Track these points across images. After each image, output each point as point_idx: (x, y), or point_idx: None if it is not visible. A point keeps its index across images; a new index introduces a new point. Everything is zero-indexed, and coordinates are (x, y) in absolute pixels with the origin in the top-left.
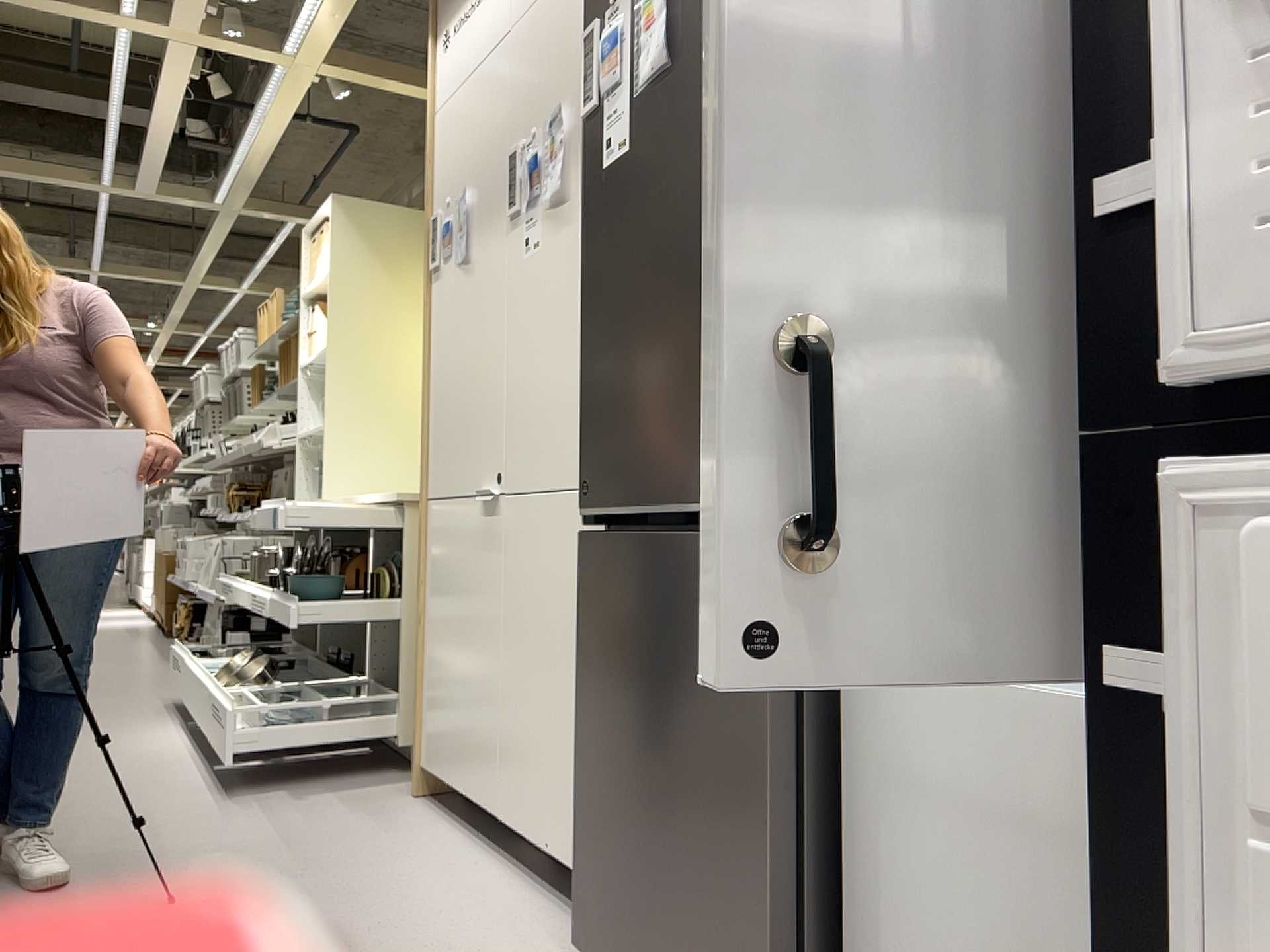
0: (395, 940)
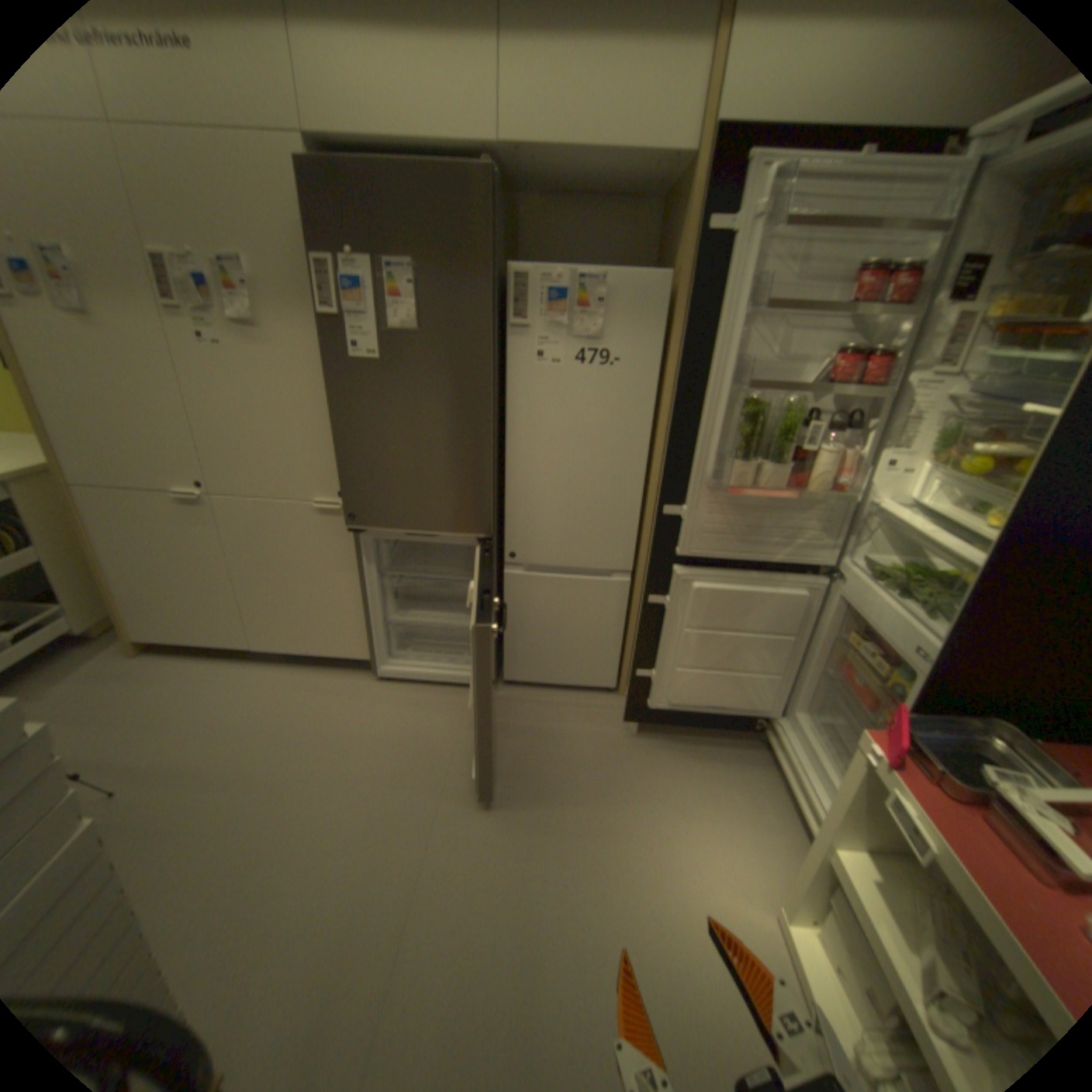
0: (278, 724)
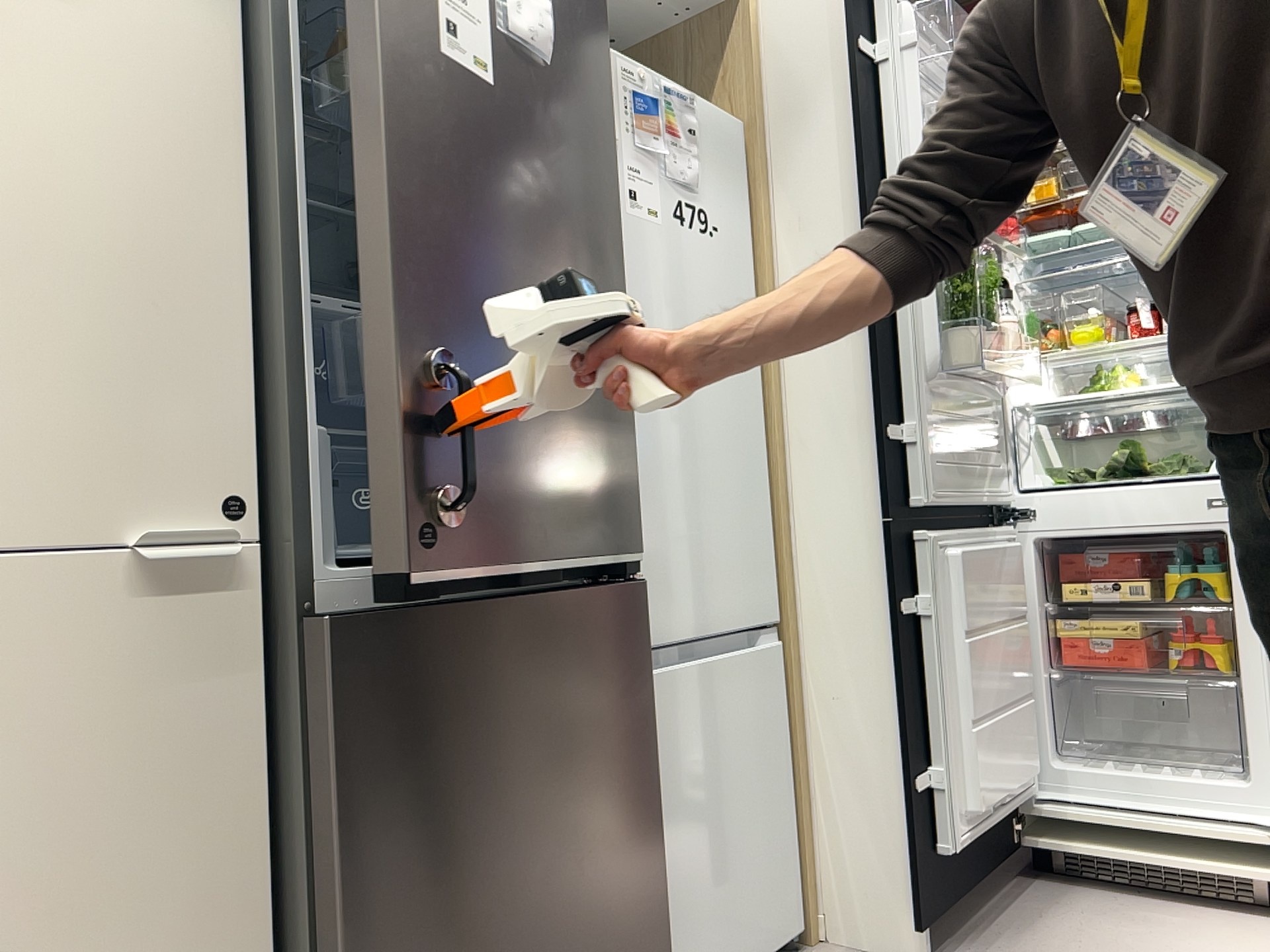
0: None
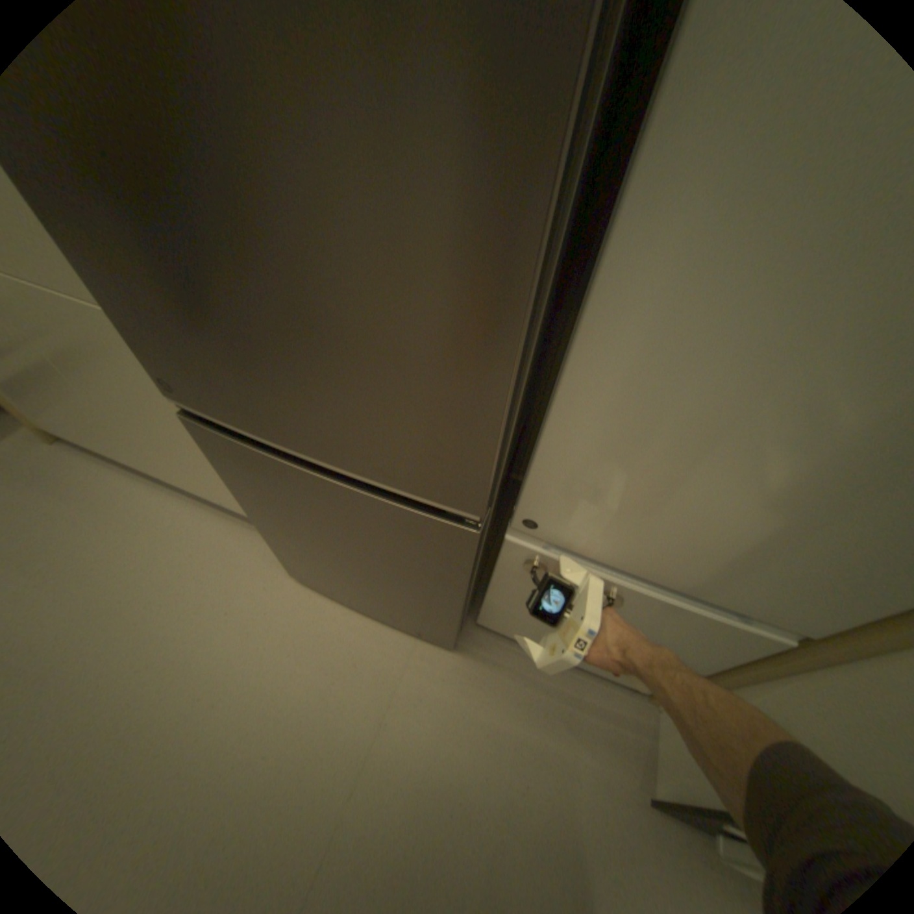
0: (166, 610)
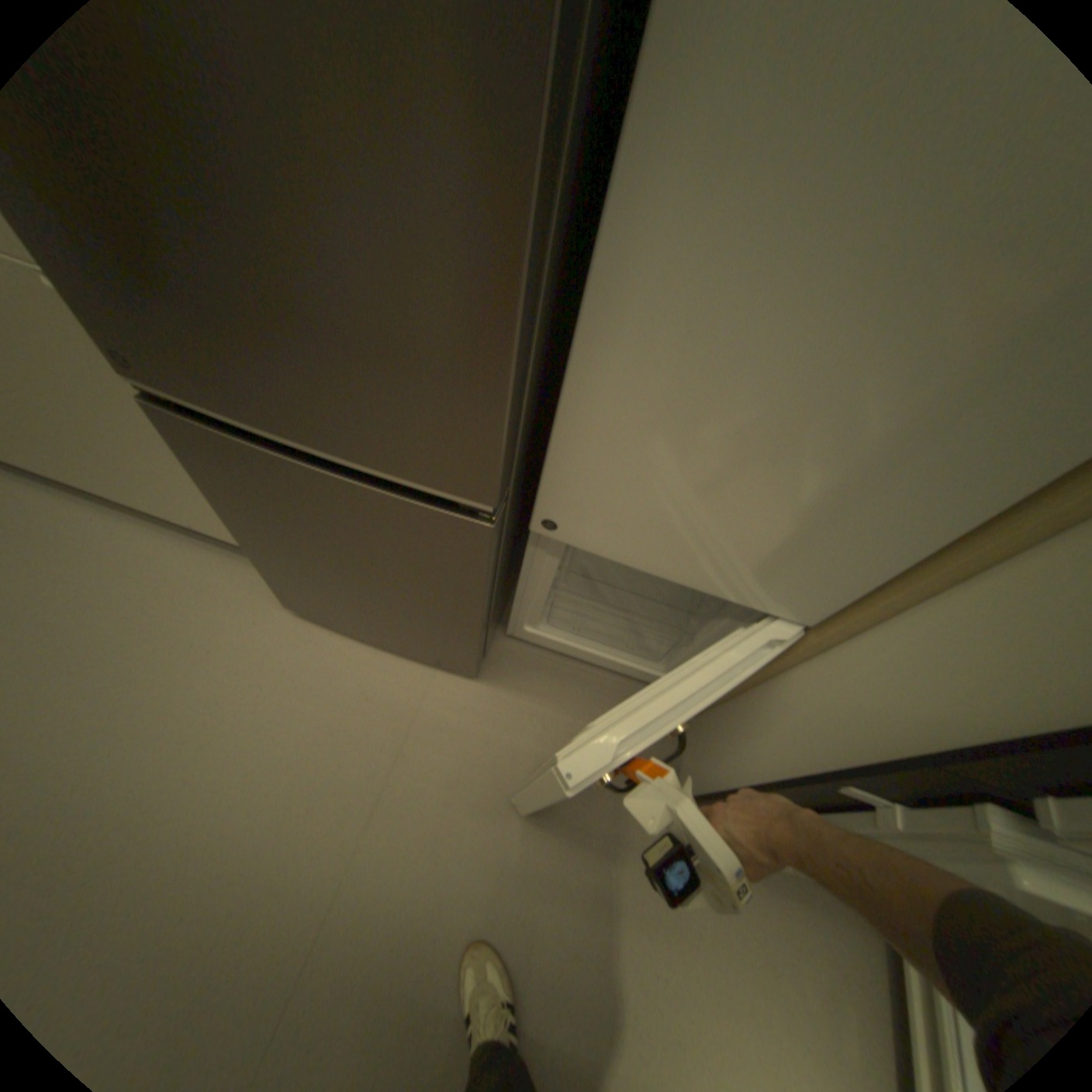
0: (132, 651)
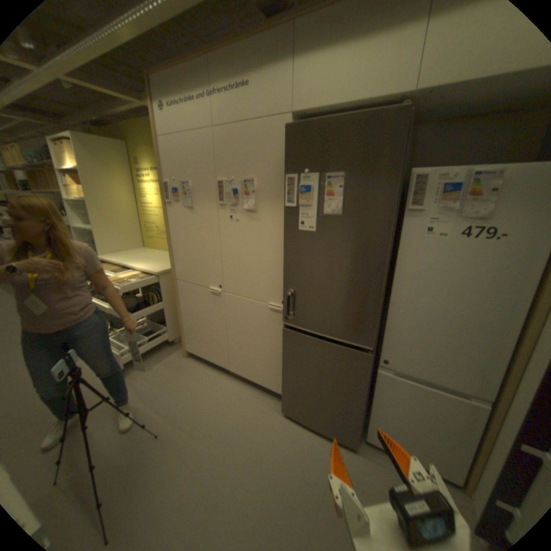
0: (232, 422)
